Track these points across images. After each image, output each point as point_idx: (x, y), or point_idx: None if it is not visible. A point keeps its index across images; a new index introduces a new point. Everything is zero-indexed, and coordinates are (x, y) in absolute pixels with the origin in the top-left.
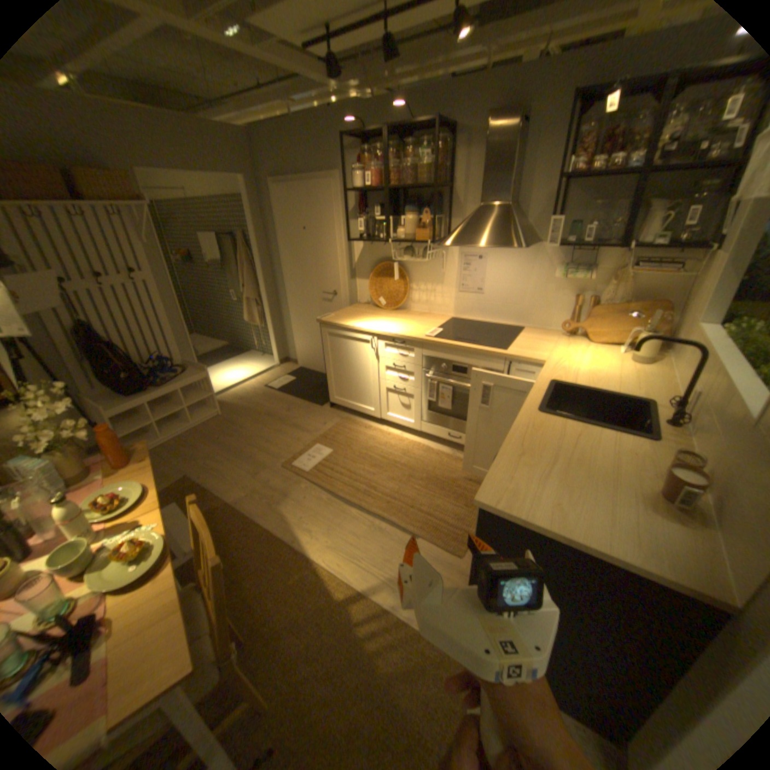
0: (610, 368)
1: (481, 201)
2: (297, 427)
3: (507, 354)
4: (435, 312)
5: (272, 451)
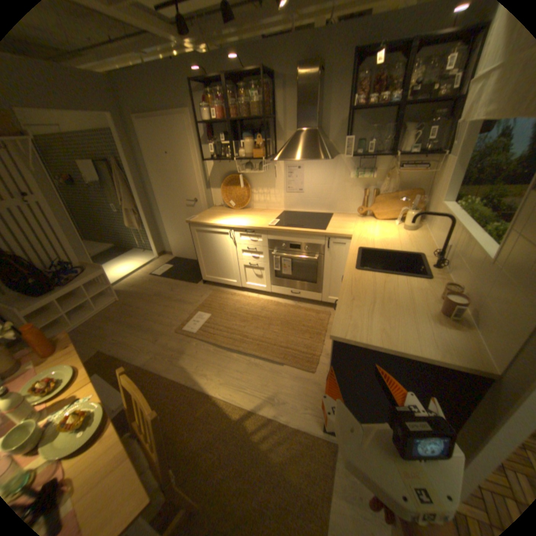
0: (392, 236)
1: (297, 128)
2: (181, 301)
3: (326, 233)
4: (271, 208)
5: (165, 322)
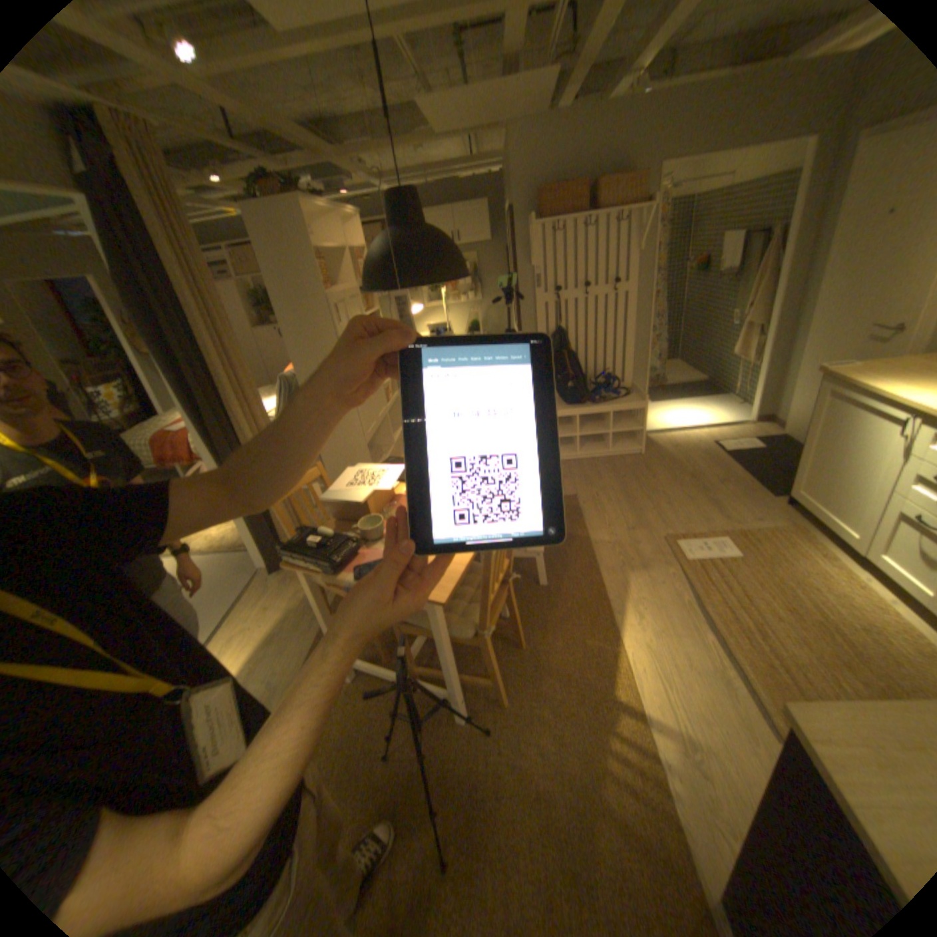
0: None
1: None
2: (717, 506)
3: None
4: None
5: (666, 516)
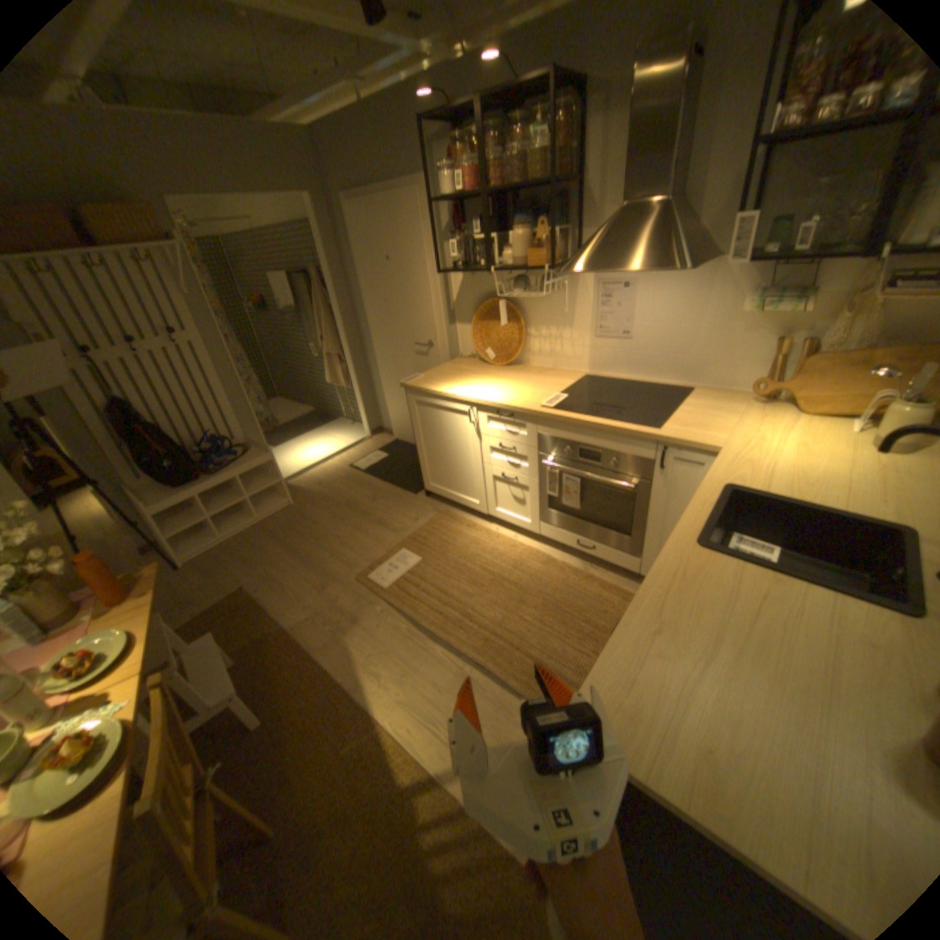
0: (833, 462)
1: (623, 198)
2: (381, 523)
3: (661, 435)
4: (562, 367)
5: (347, 556)
